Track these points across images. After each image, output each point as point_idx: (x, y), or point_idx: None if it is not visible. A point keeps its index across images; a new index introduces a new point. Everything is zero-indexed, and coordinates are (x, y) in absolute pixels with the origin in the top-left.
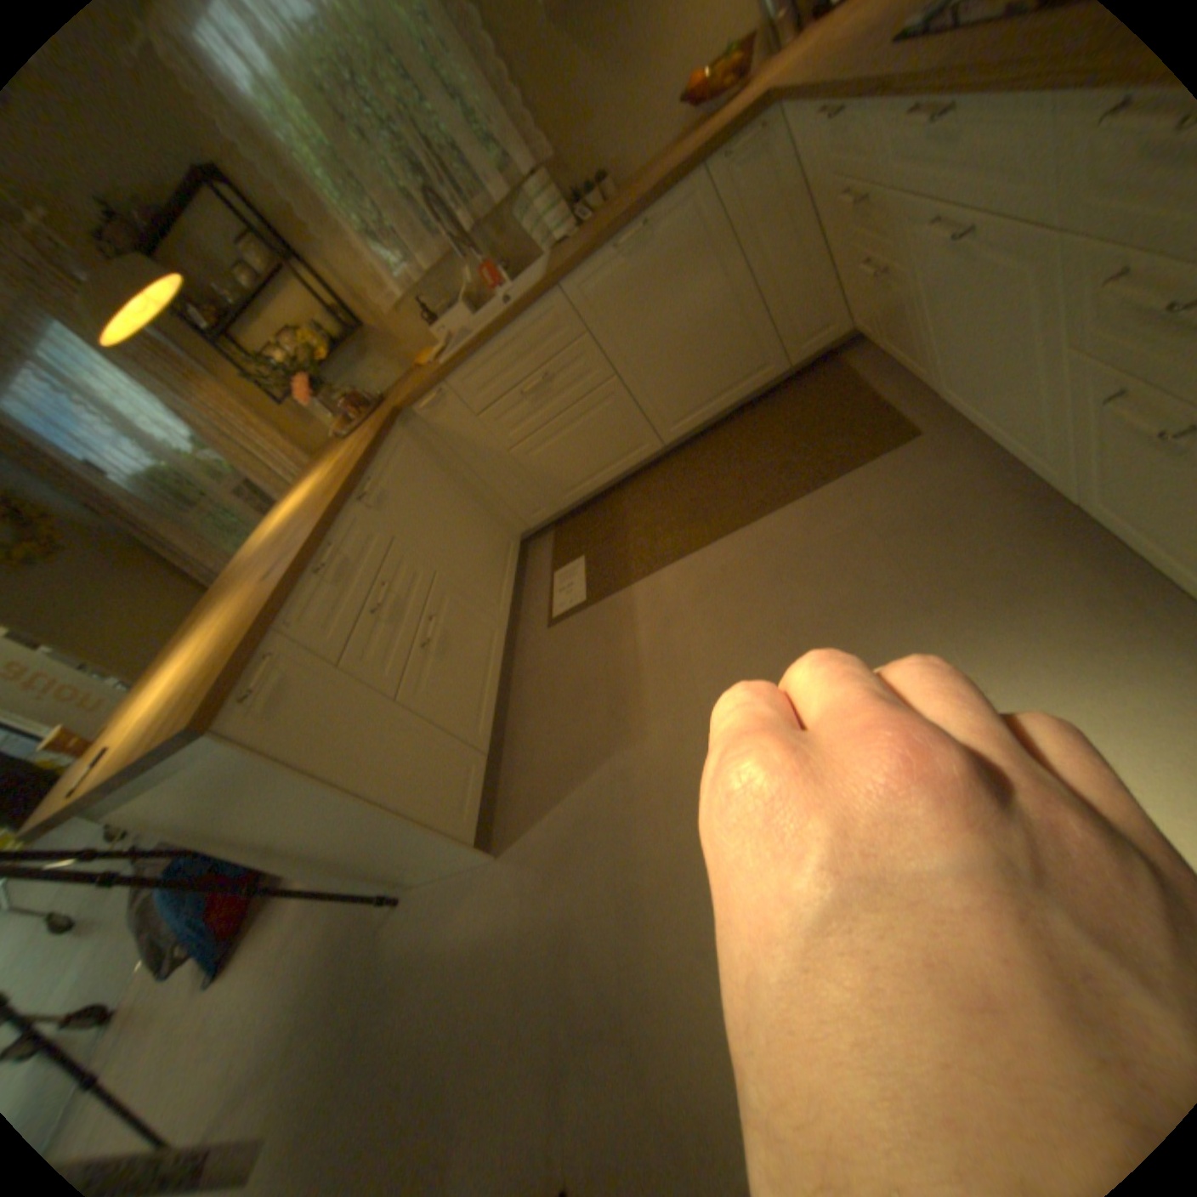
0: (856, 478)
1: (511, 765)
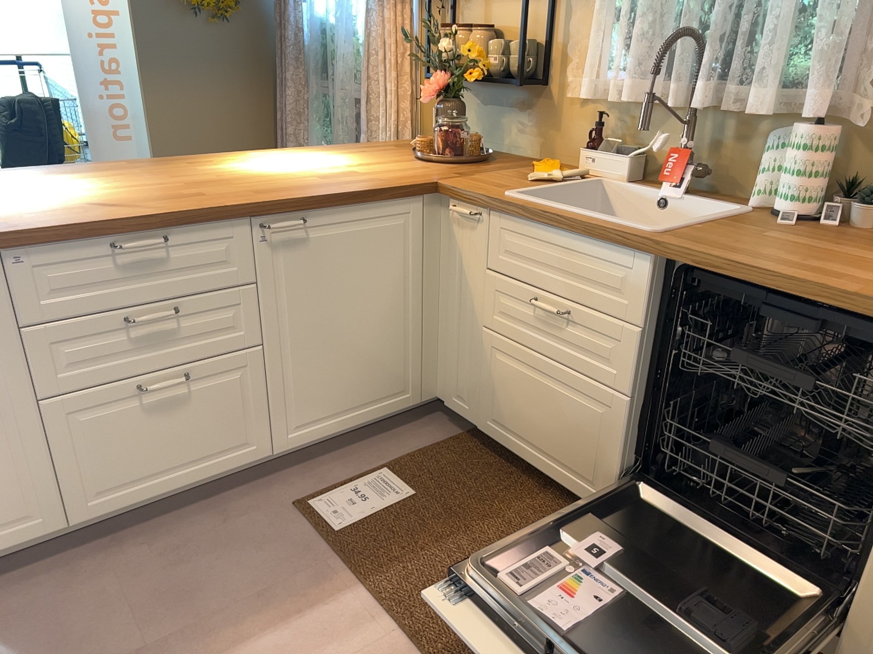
0: None
1: (77, 557)
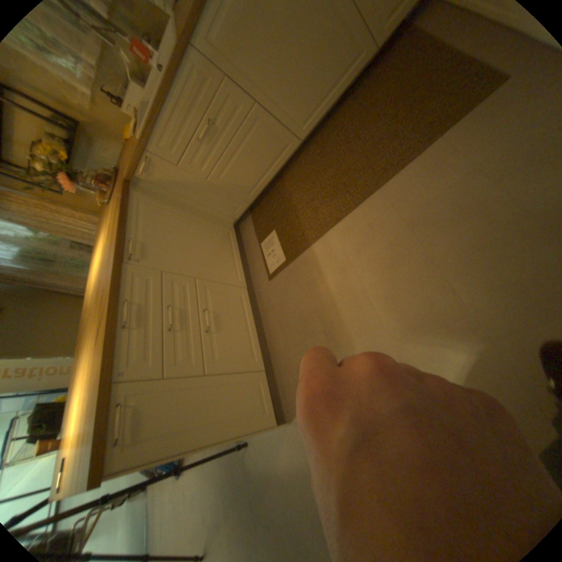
0: (457, 134)
1: (279, 369)
